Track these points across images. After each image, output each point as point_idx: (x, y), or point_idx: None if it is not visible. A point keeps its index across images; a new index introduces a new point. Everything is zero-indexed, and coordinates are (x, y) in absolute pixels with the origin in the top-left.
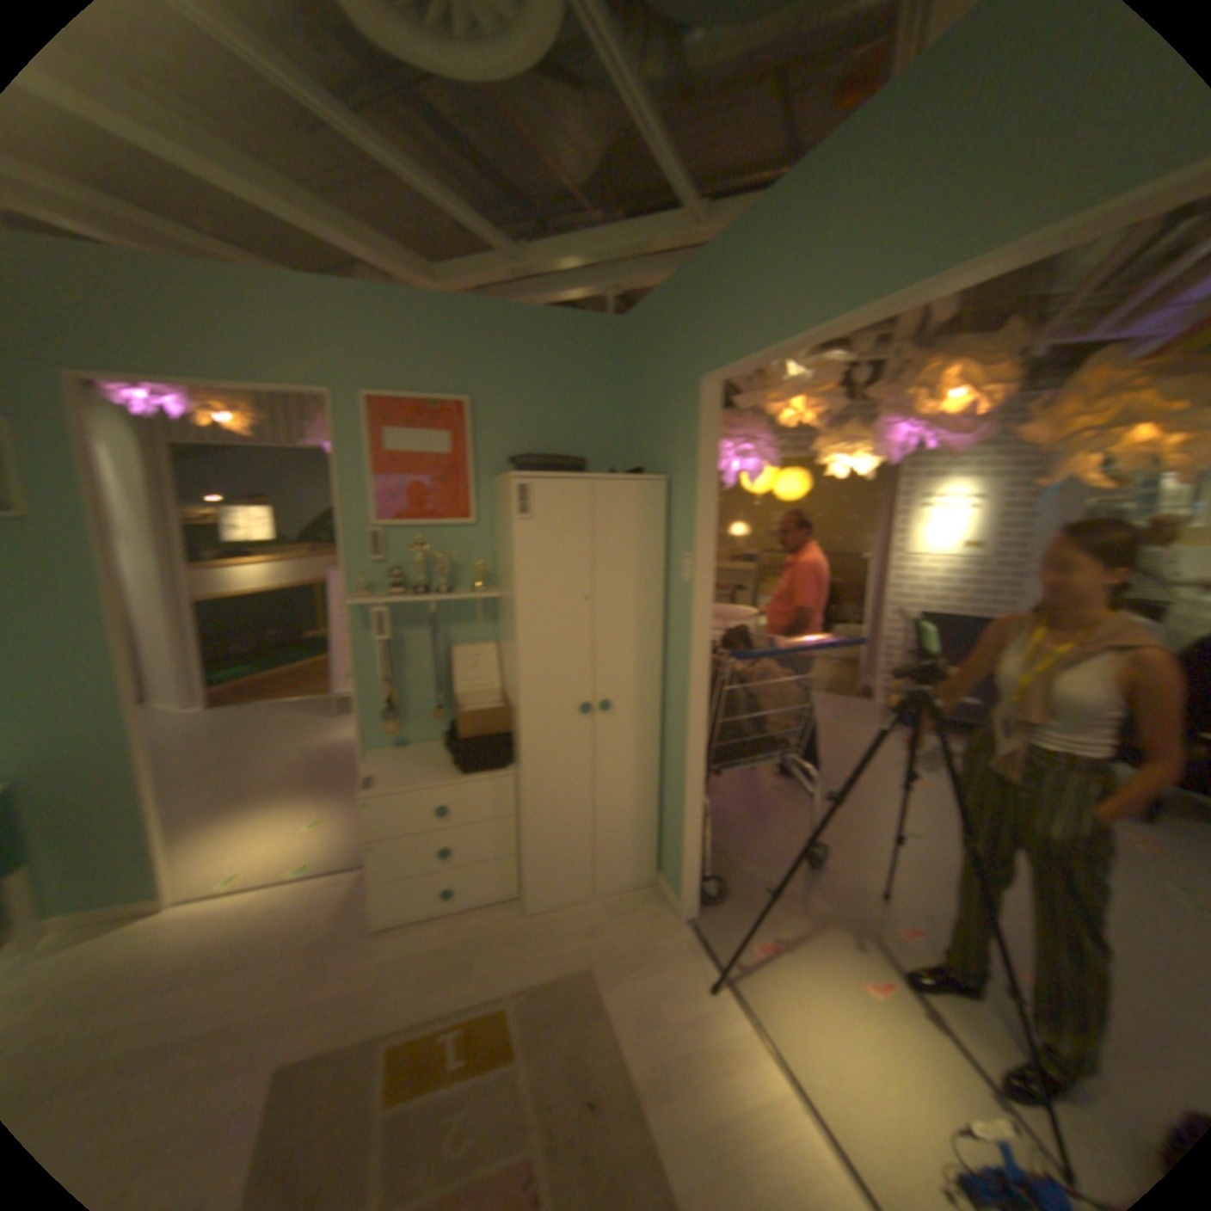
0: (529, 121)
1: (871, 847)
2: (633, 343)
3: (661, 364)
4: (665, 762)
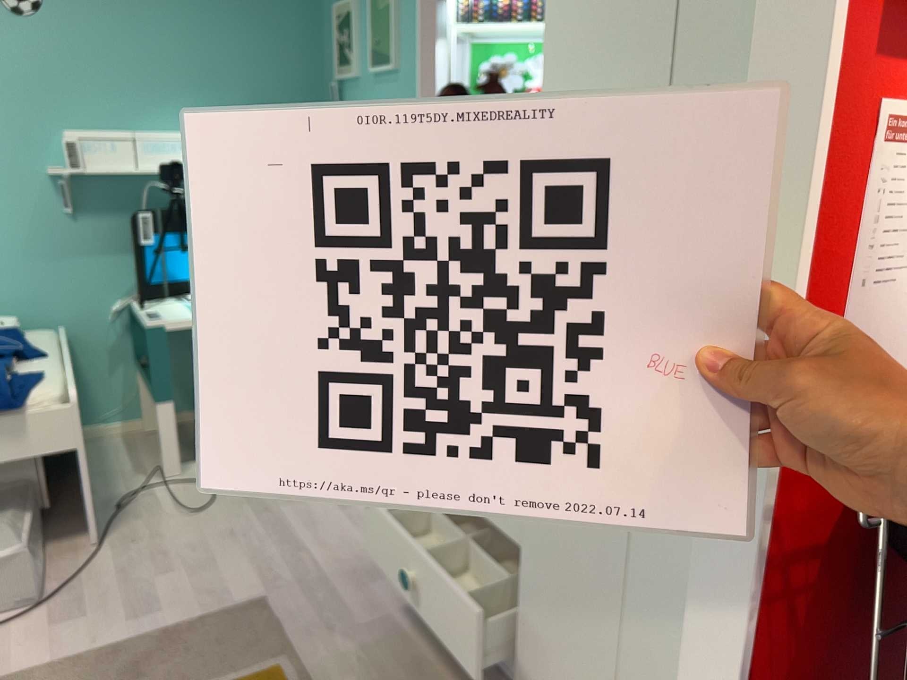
0: None
1: None
2: None
3: None
4: None
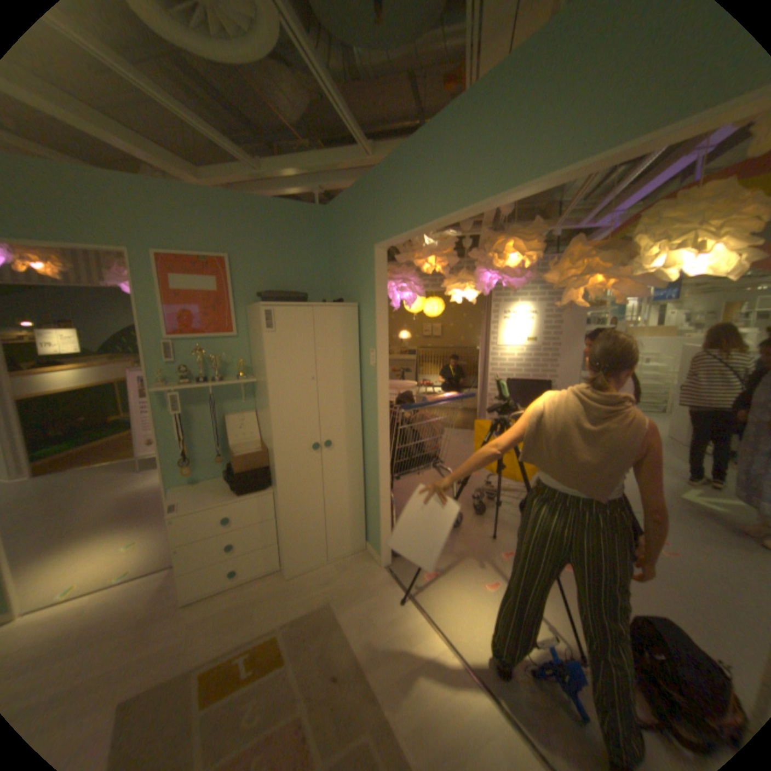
0: (260, 83)
1: (486, 512)
2: (333, 223)
3: (351, 237)
4: (367, 475)
